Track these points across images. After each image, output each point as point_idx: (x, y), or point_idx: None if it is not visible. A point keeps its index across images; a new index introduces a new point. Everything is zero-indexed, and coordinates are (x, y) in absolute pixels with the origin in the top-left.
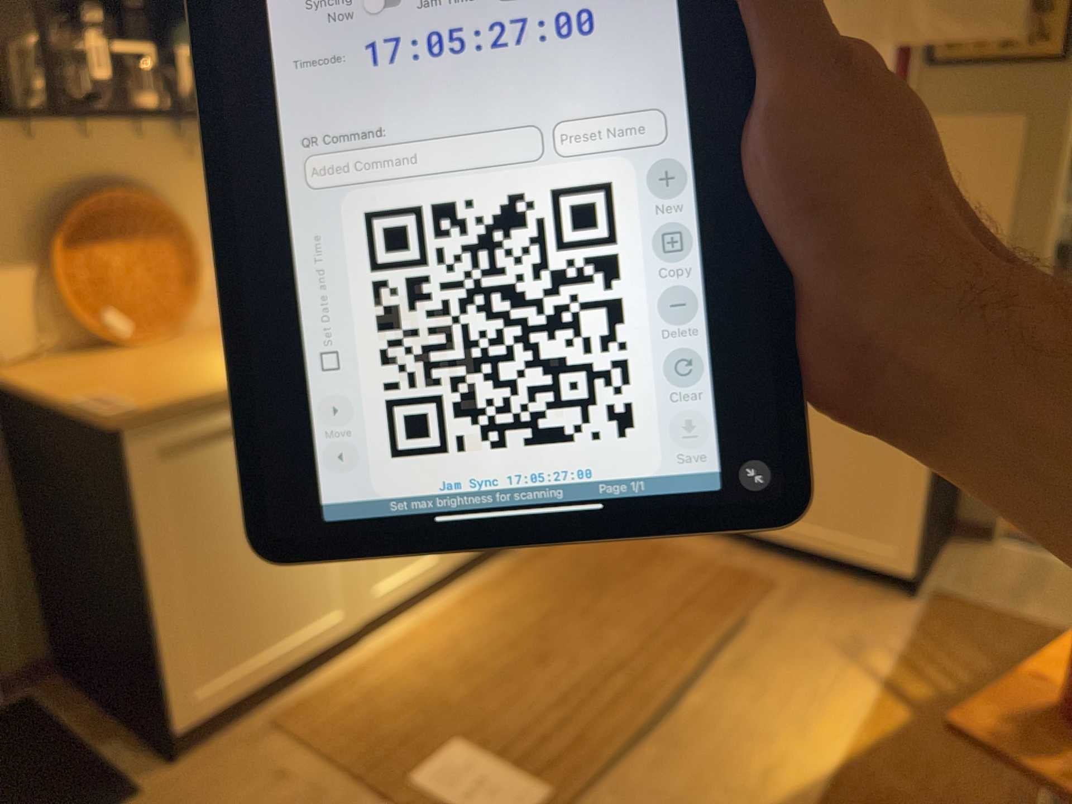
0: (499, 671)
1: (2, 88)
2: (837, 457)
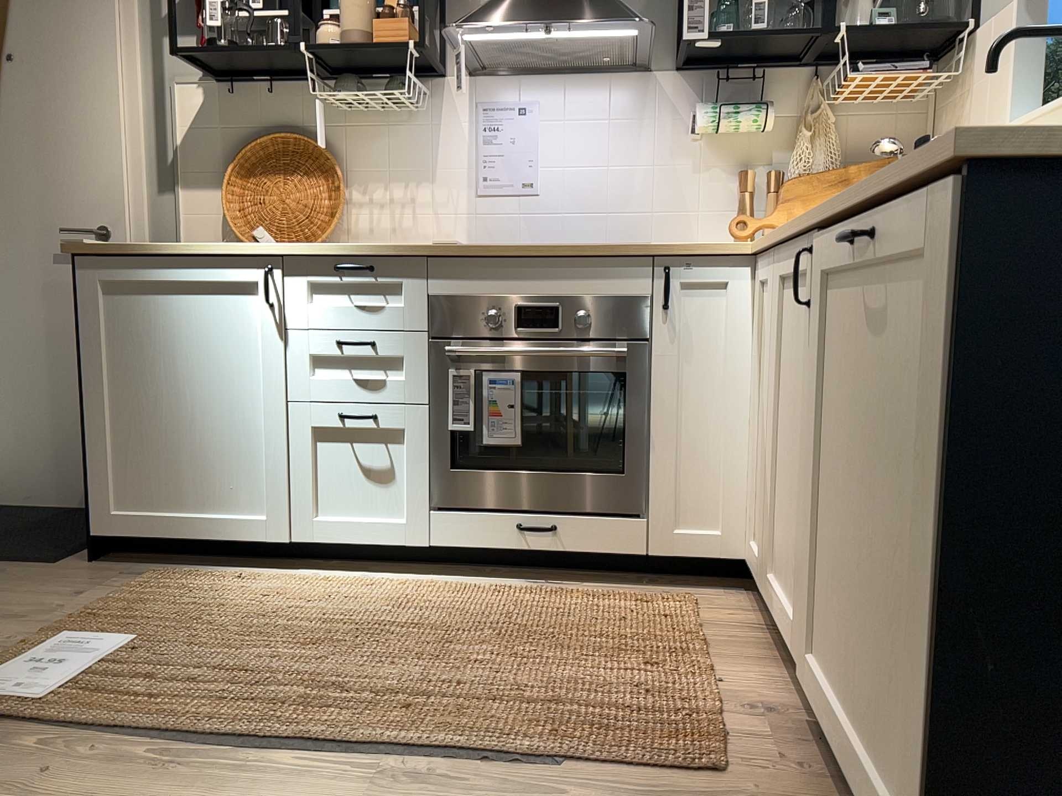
0: (283, 630)
1: (227, 62)
2: (873, 539)
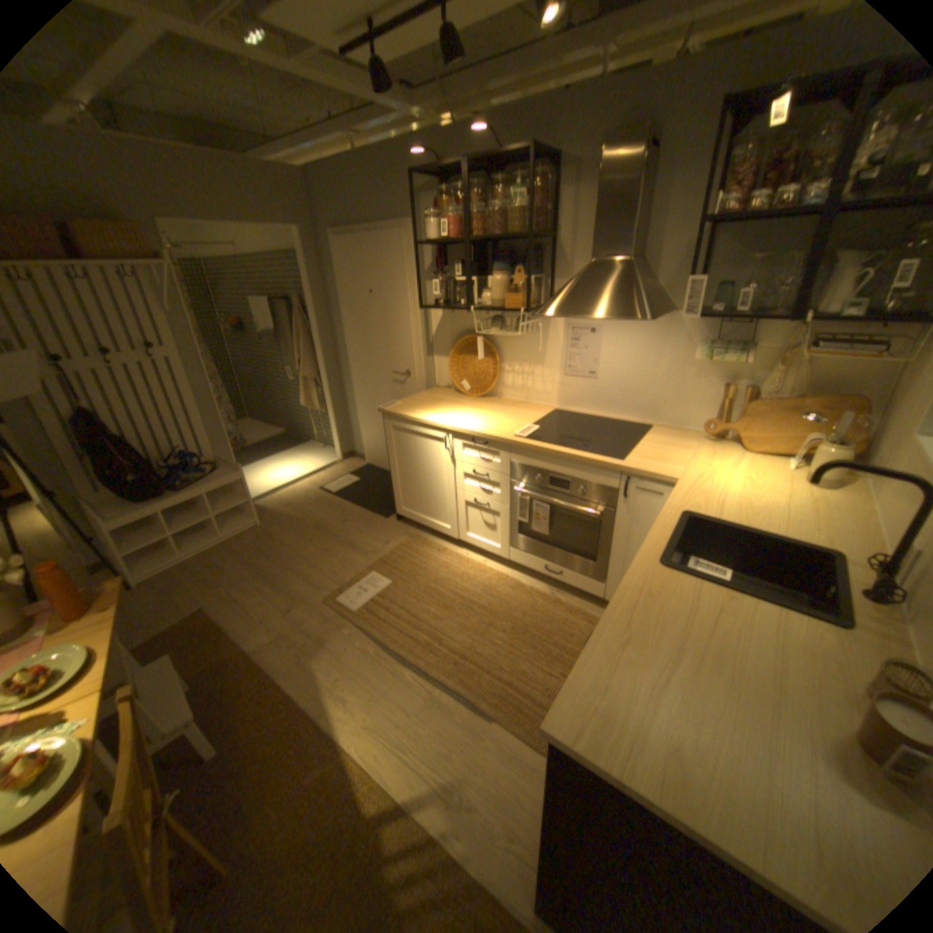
0: (438, 591)
1: (451, 295)
2: None
